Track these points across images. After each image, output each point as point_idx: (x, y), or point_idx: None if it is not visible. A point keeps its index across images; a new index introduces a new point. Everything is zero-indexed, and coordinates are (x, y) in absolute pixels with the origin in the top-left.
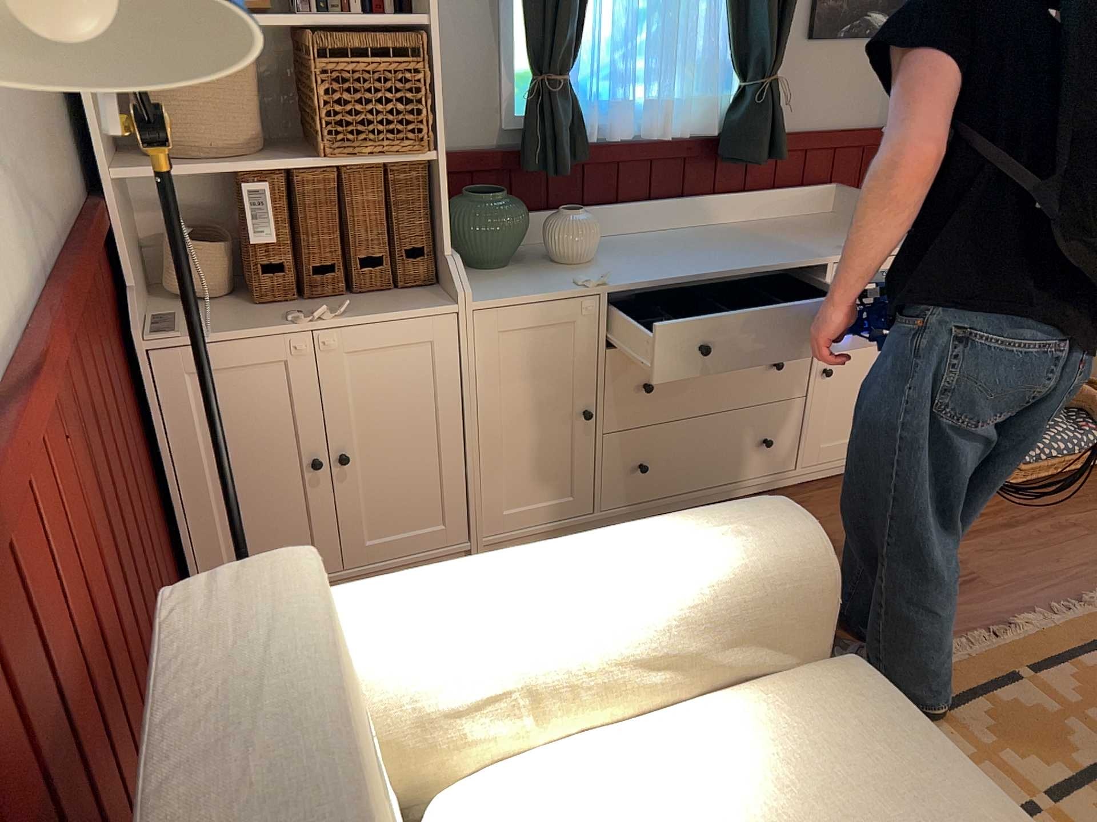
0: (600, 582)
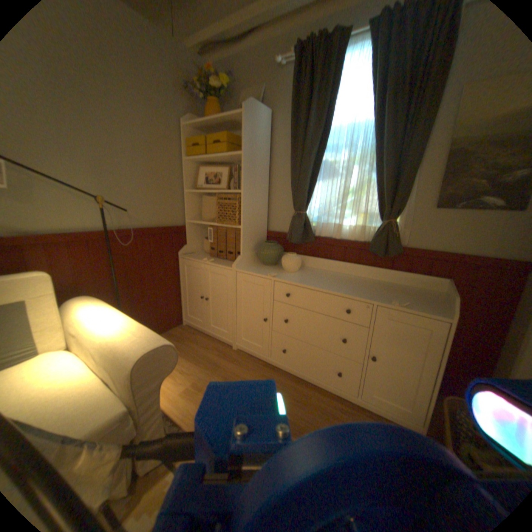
0: (104, 326)
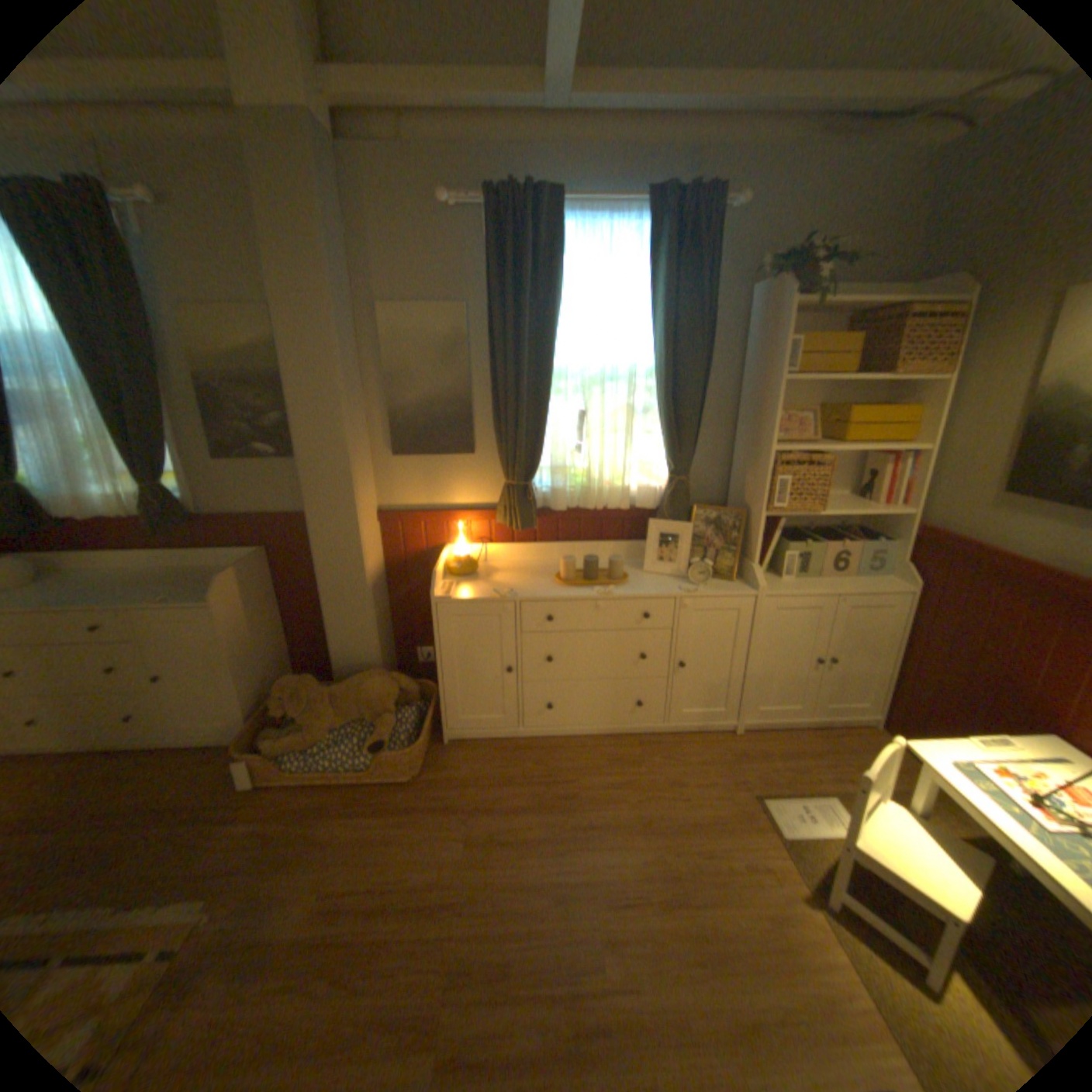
0: None
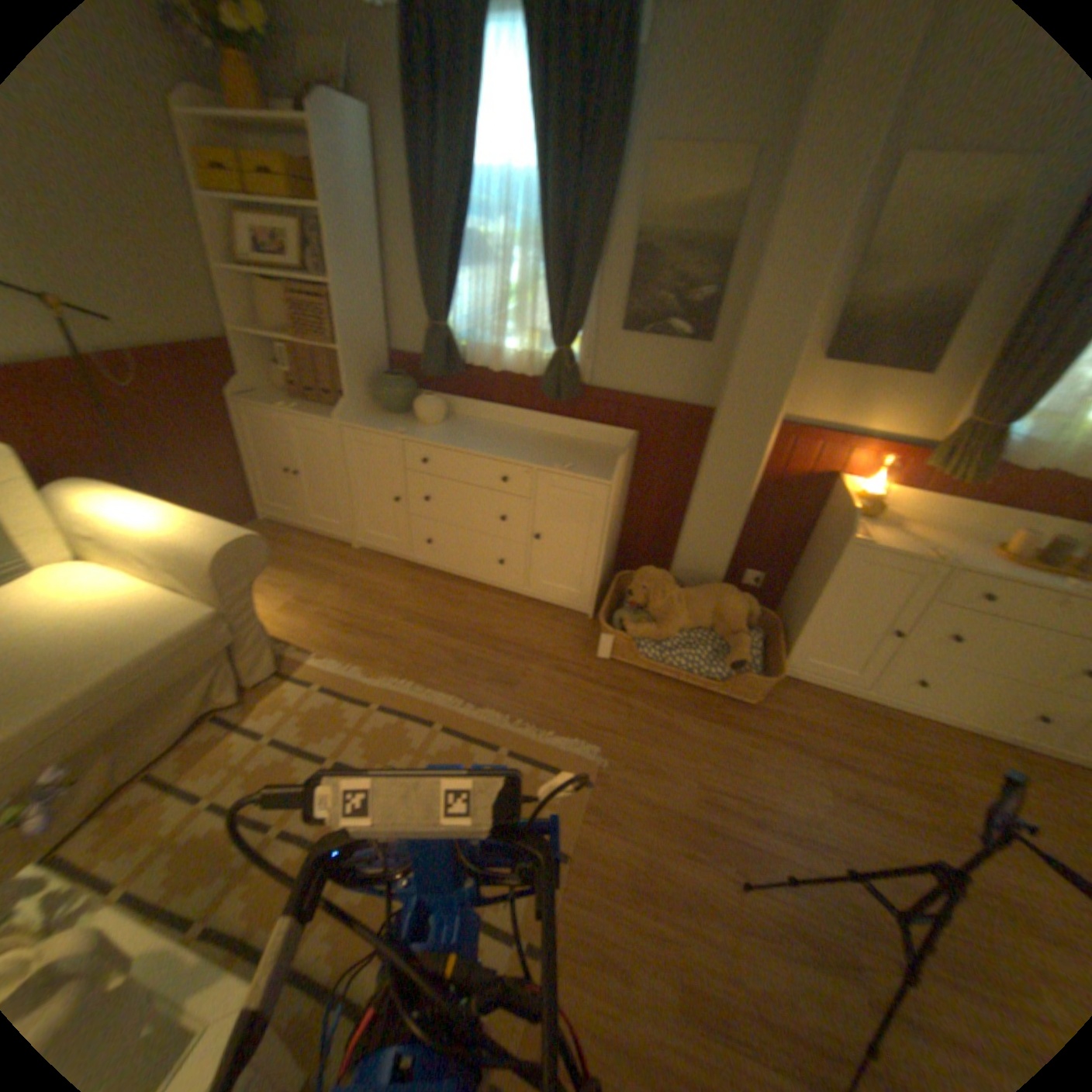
0: (145, 519)
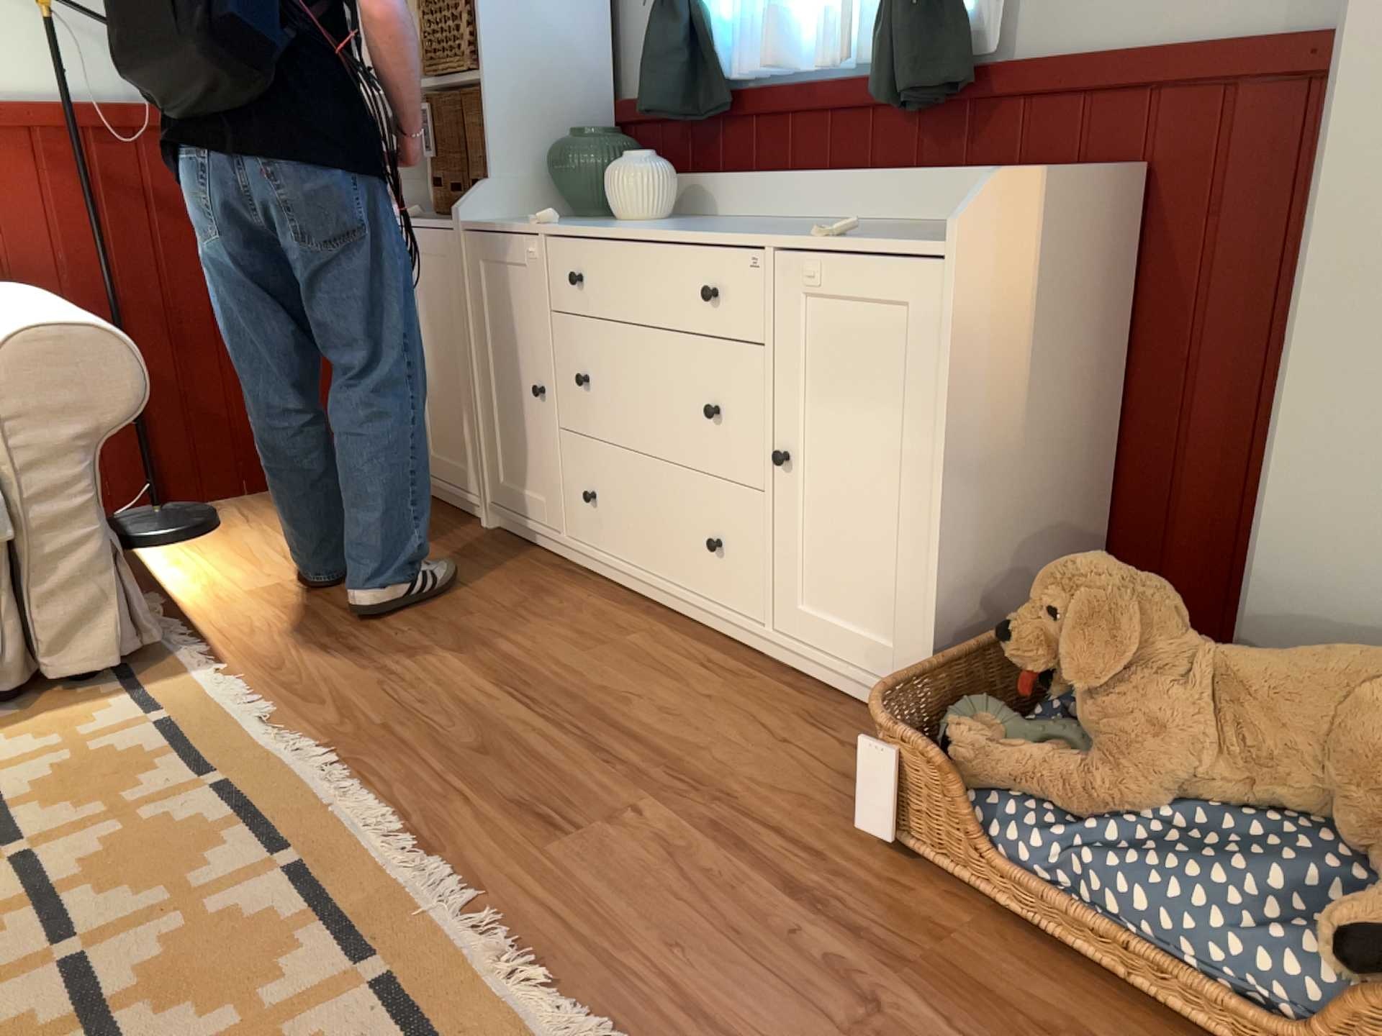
0: None
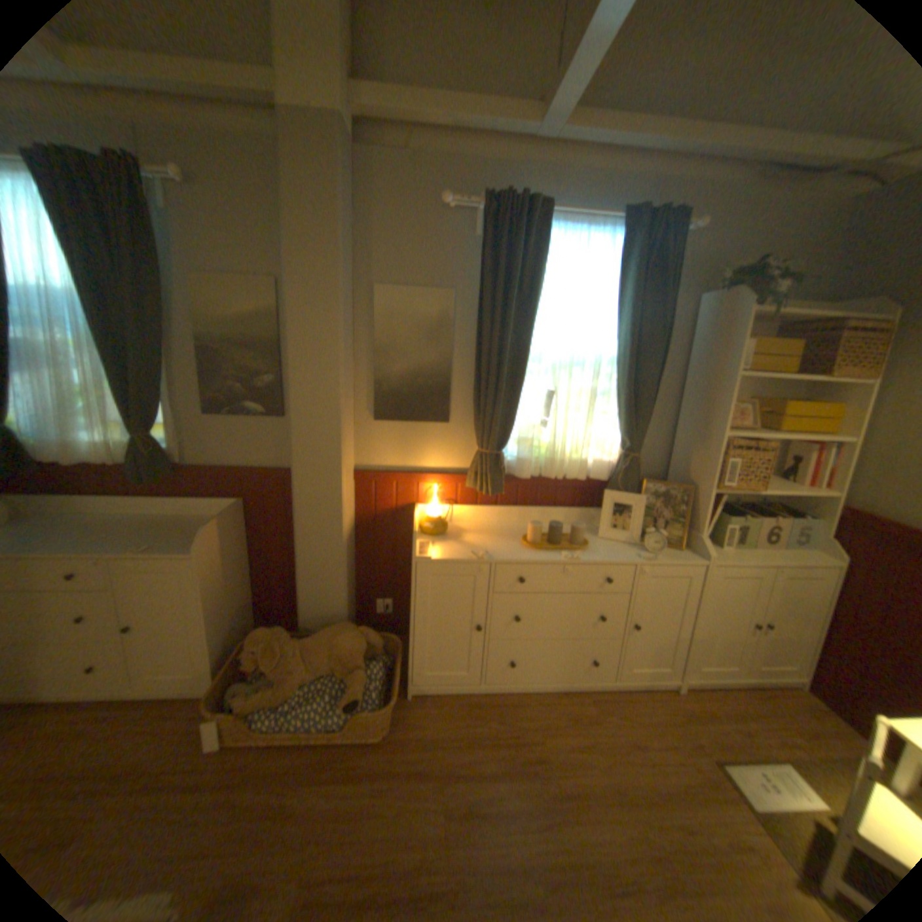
0: None
